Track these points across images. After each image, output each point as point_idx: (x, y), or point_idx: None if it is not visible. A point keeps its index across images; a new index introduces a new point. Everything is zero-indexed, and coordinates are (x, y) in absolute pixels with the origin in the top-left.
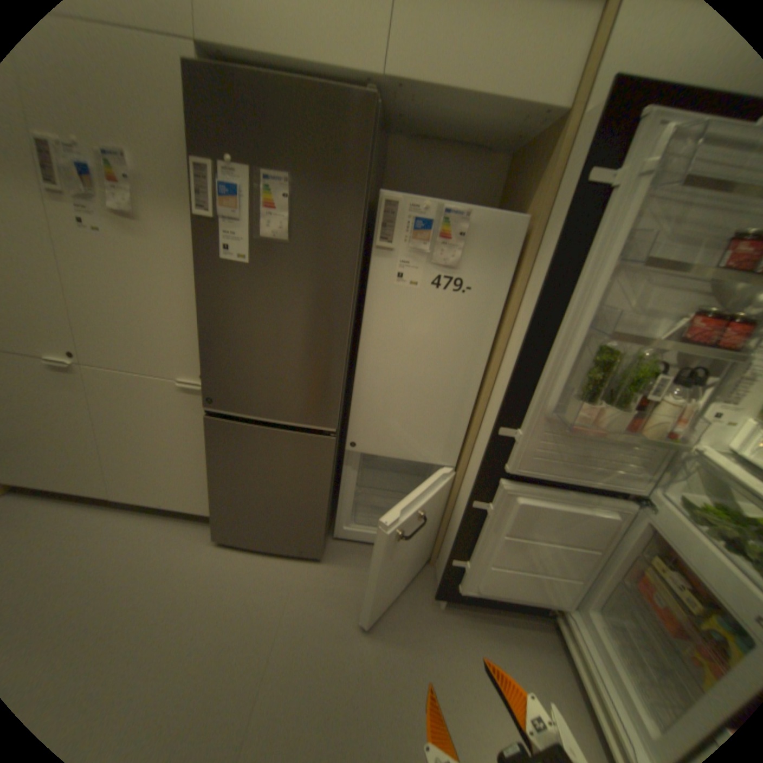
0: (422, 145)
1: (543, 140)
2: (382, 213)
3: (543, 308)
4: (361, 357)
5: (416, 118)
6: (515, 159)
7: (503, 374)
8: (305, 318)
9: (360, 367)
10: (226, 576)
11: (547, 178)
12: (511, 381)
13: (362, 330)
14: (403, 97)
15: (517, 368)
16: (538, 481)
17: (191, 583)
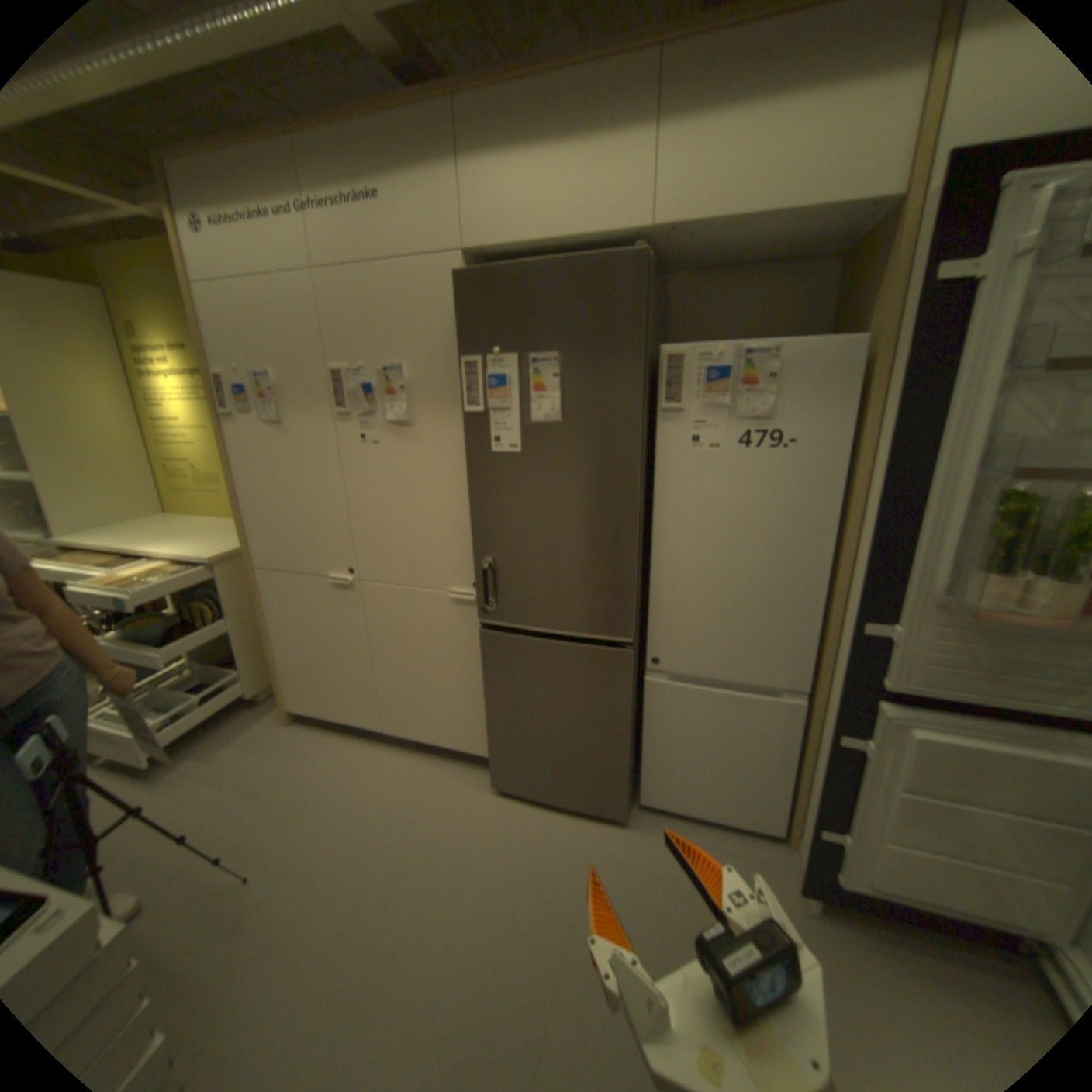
0: (712, 277)
1: (879, 235)
2: (666, 372)
3: (904, 451)
4: (657, 546)
5: (699, 253)
6: (848, 262)
7: (864, 551)
8: (585, 506)
9: (656, 560)
10: (511, 833)
11: (888, 283)
12: (870, 556)
13: (654, 513)
14: (678, 239)
15: (876, 537)
16: (948, 707)
17: (473, 837)
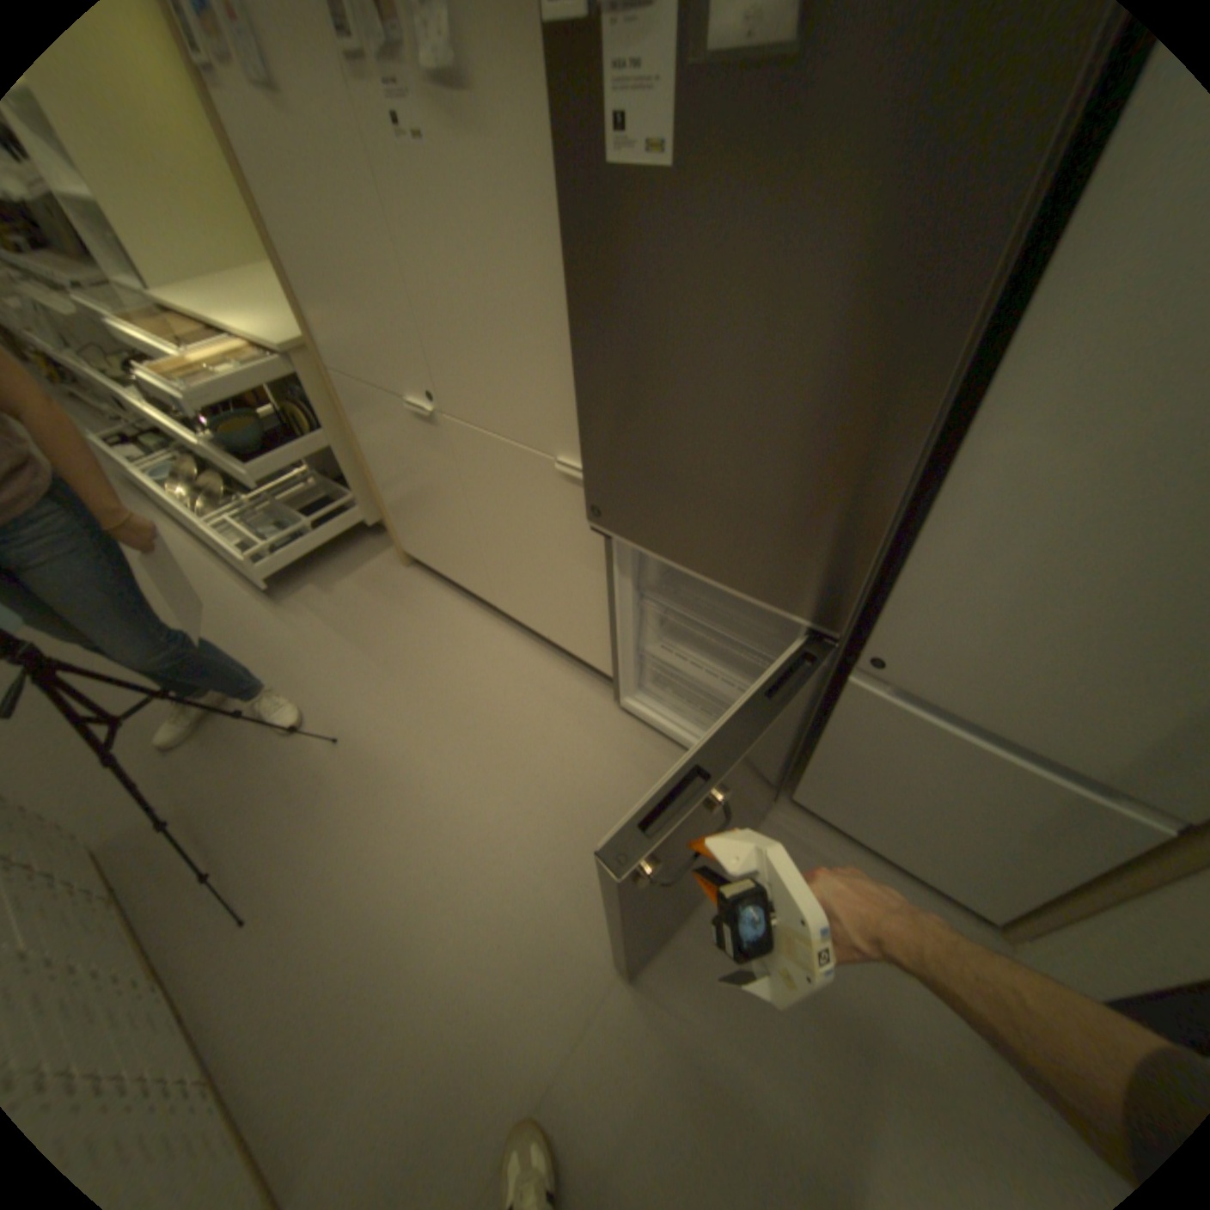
0: None
1: None
2: None
3: None
4: (971, 460)
5: None
6: None
7: None
8: (807, 340)
9: (955, 491)
10: (614, 778)
11: None
12: None
13: (999, 370)
14: None
15: None
16: None
17: (569, 768)
